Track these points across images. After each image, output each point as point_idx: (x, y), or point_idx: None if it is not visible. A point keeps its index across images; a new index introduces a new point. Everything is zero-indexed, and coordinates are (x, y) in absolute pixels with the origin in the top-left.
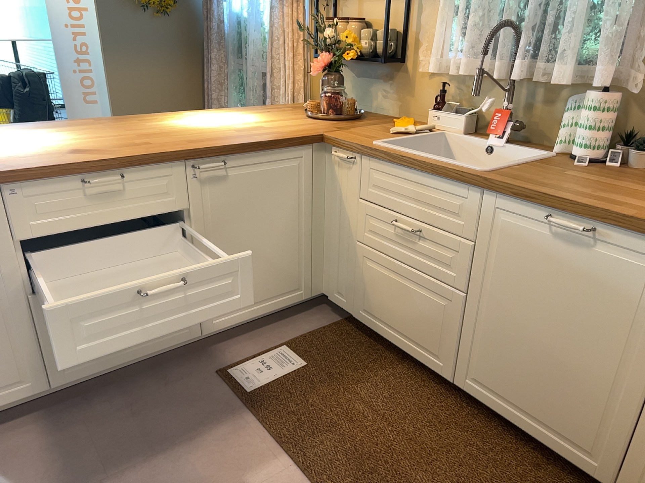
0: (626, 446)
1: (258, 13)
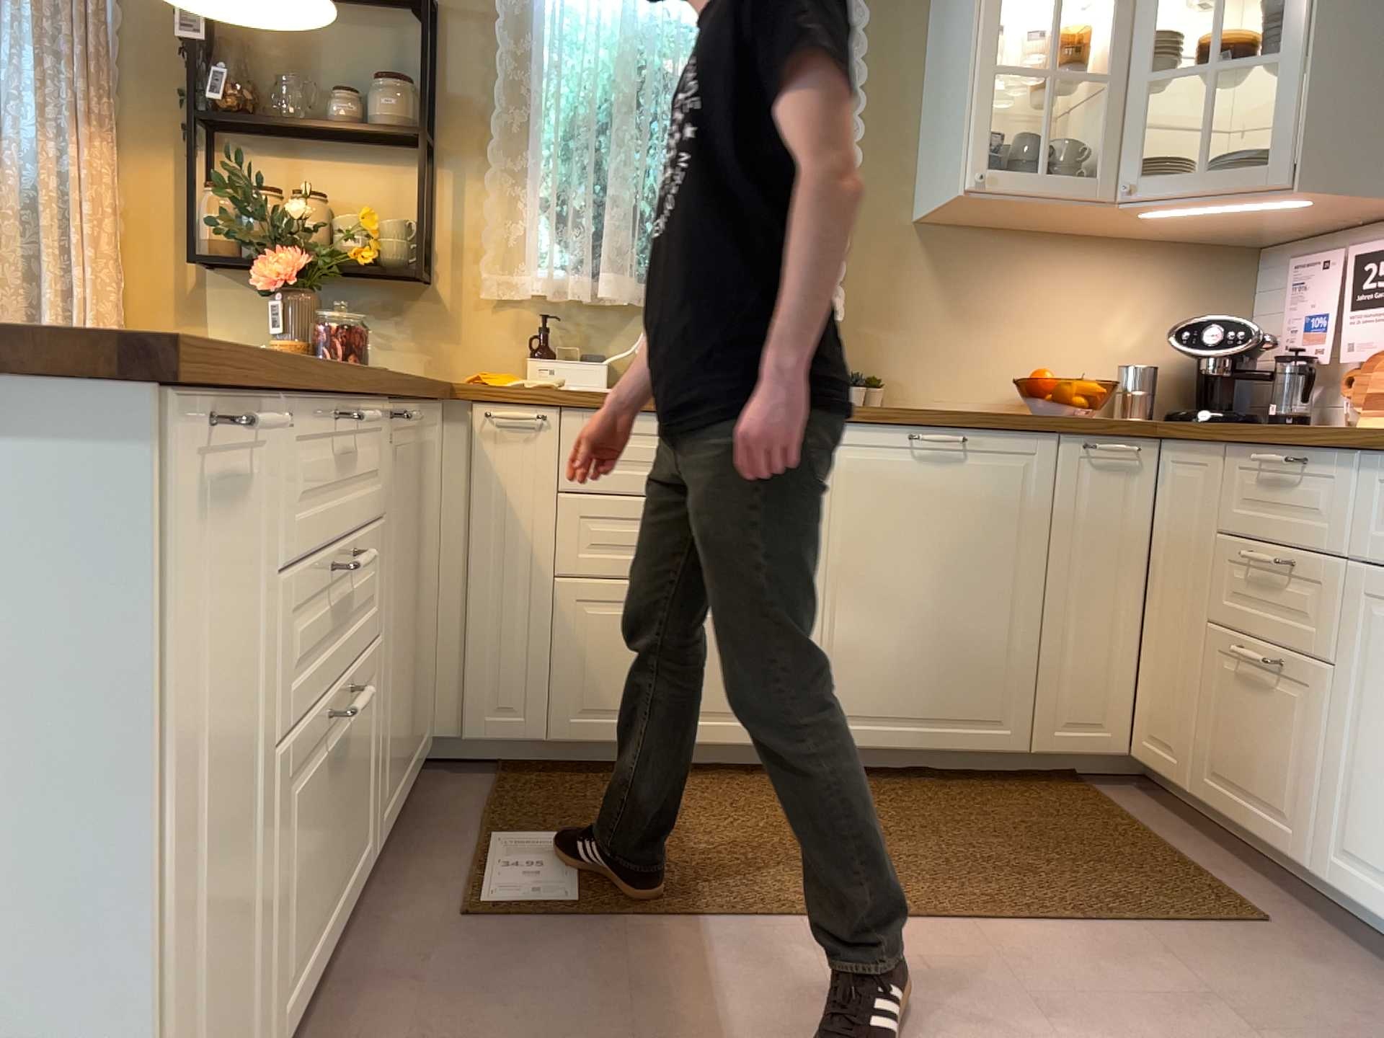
0: (1036, 683)
1: None
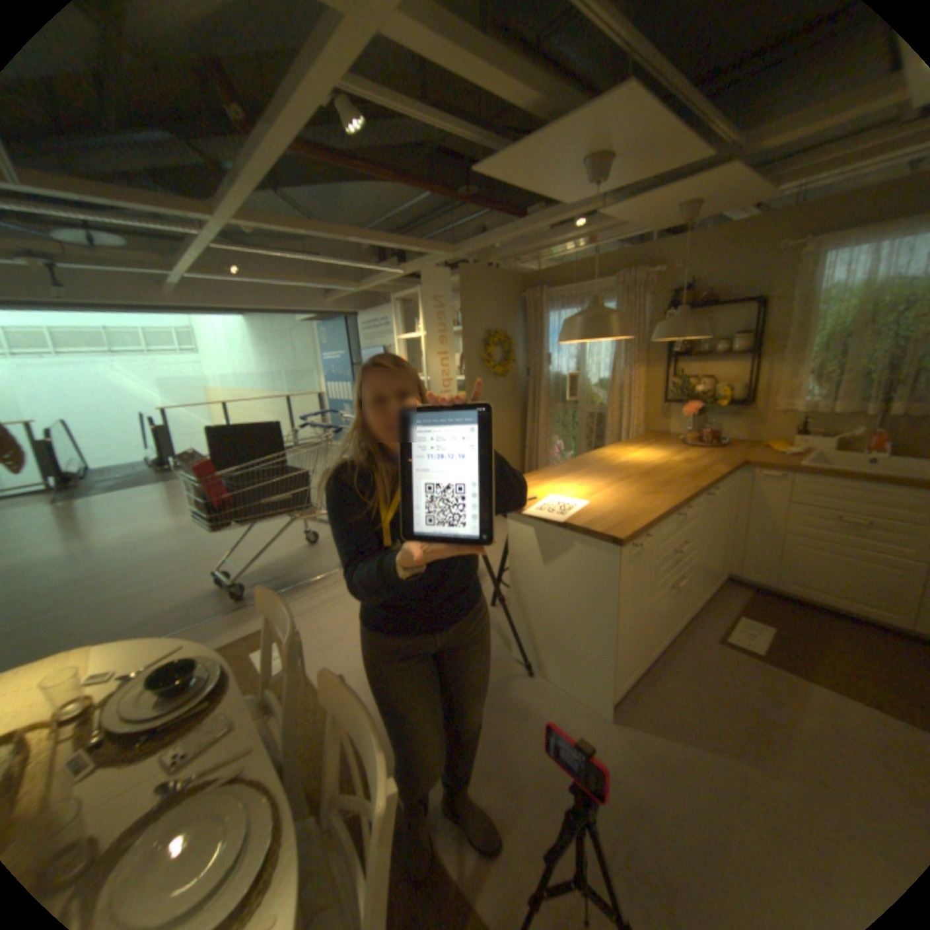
0: None
1: (588, 372)
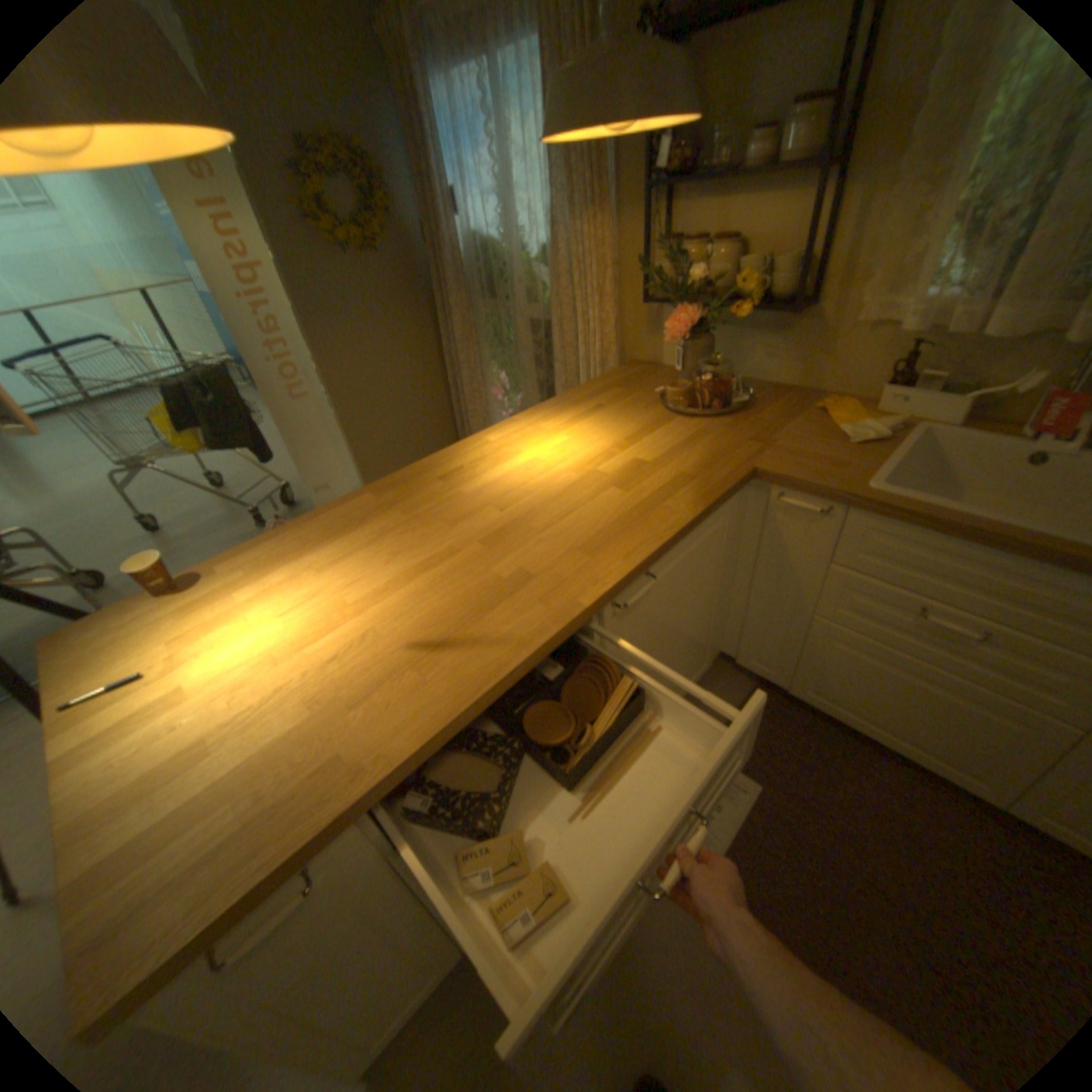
0: None
1: (518, 229)
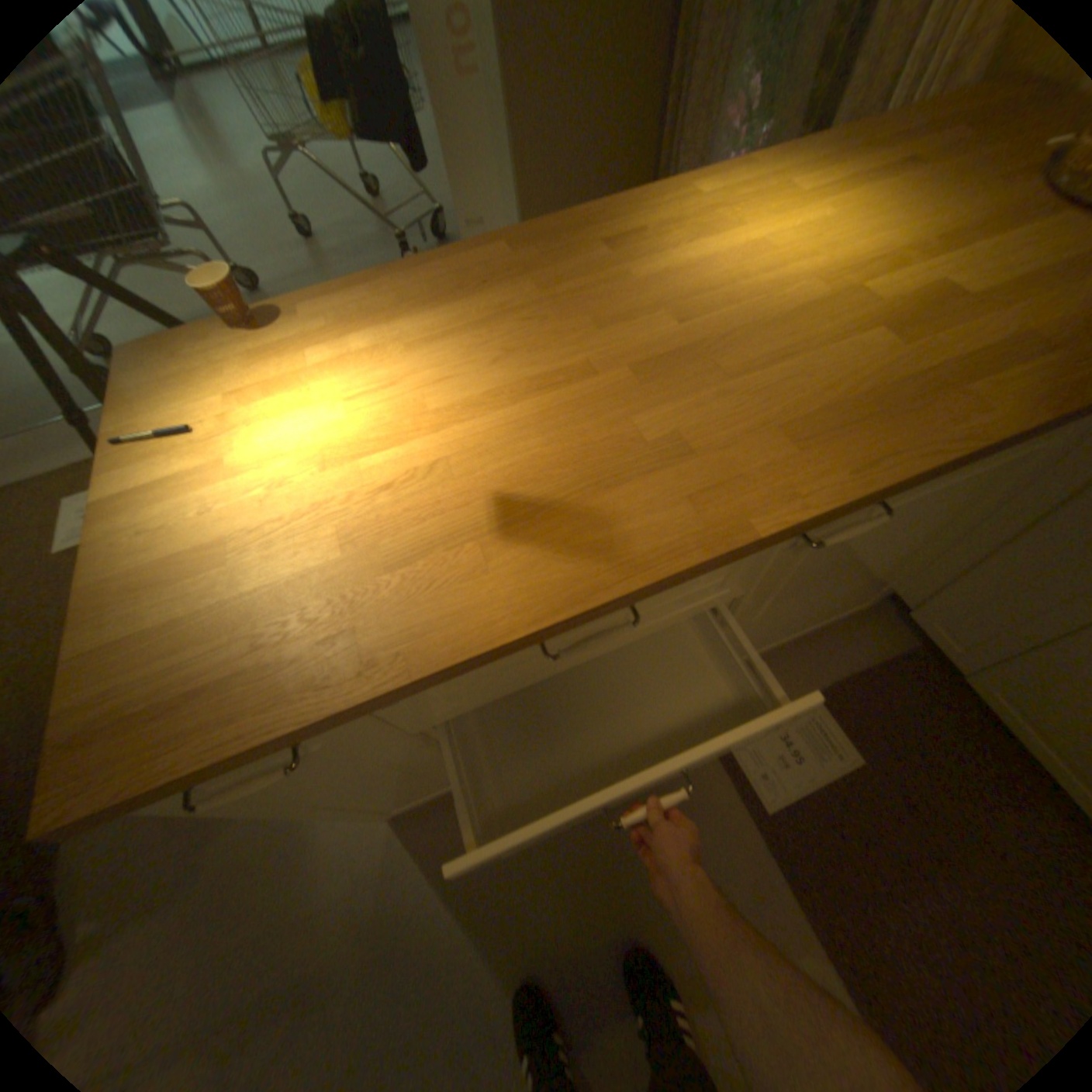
0: None
1: None
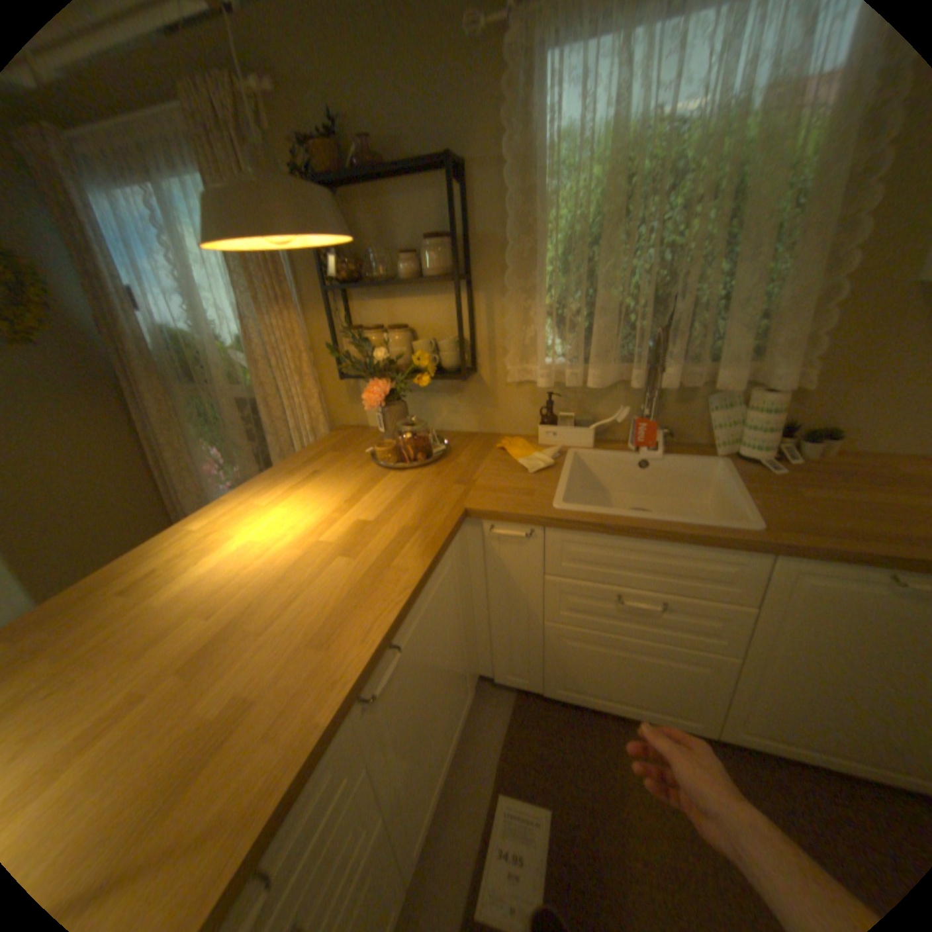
0: None
1: (209, 323)
